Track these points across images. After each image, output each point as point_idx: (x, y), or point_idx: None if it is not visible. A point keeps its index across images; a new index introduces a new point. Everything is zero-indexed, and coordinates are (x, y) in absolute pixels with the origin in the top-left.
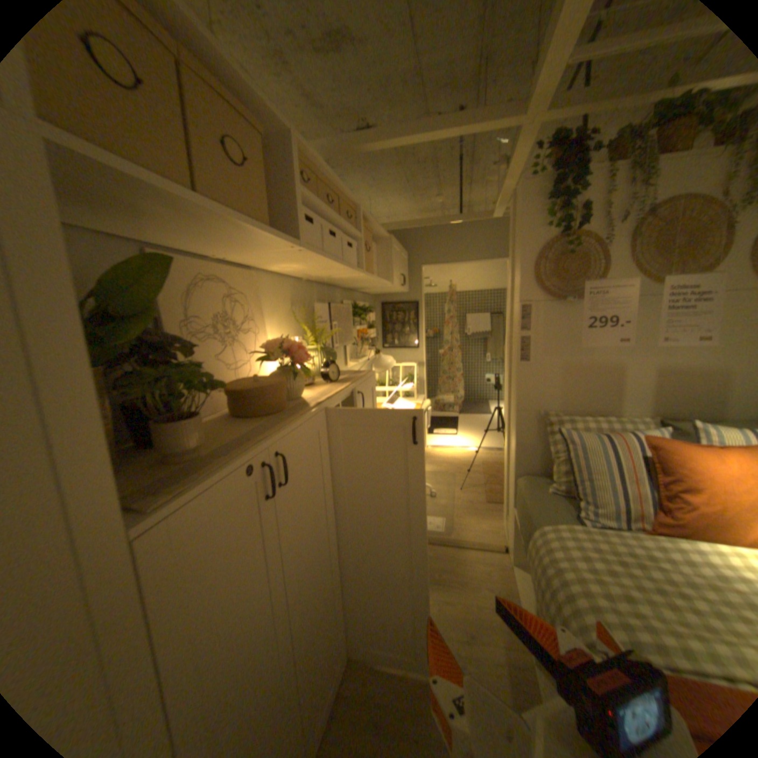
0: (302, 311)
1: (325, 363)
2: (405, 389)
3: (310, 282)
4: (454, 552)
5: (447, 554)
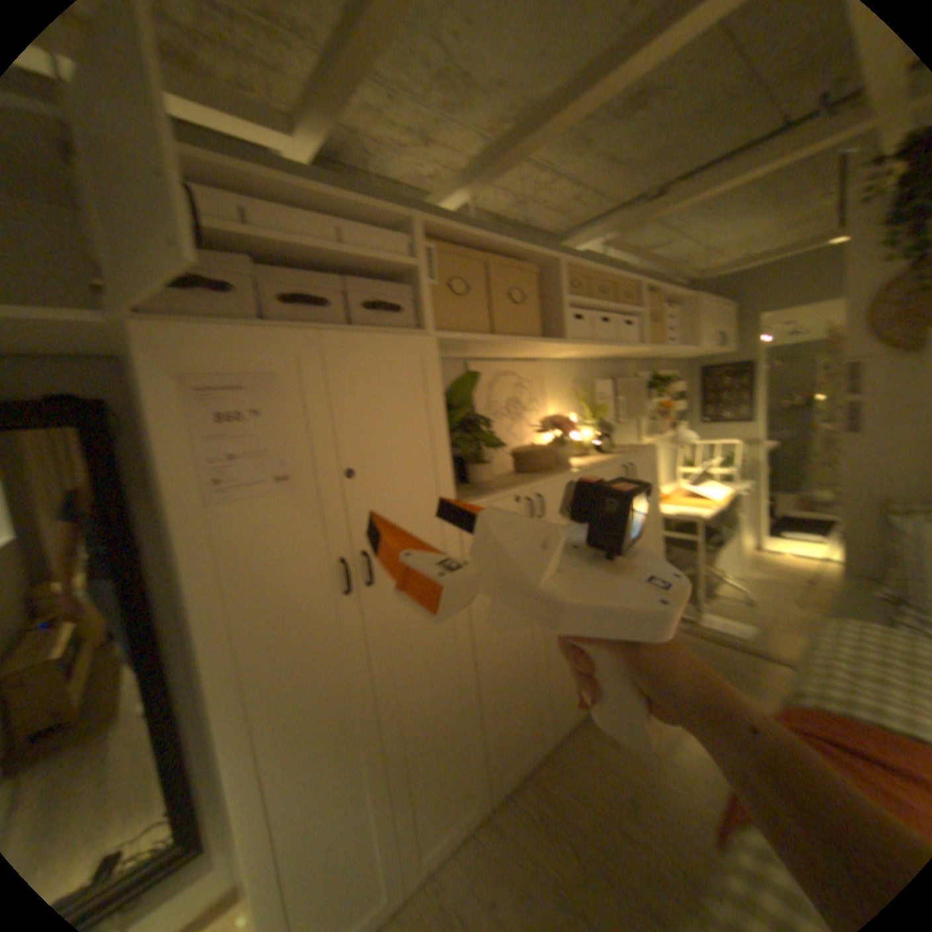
0: (581, 392)
1: (600, 438)
2: (733, 475)
3: (595, 362)
4: (756, 664)
5: (746, 663)
